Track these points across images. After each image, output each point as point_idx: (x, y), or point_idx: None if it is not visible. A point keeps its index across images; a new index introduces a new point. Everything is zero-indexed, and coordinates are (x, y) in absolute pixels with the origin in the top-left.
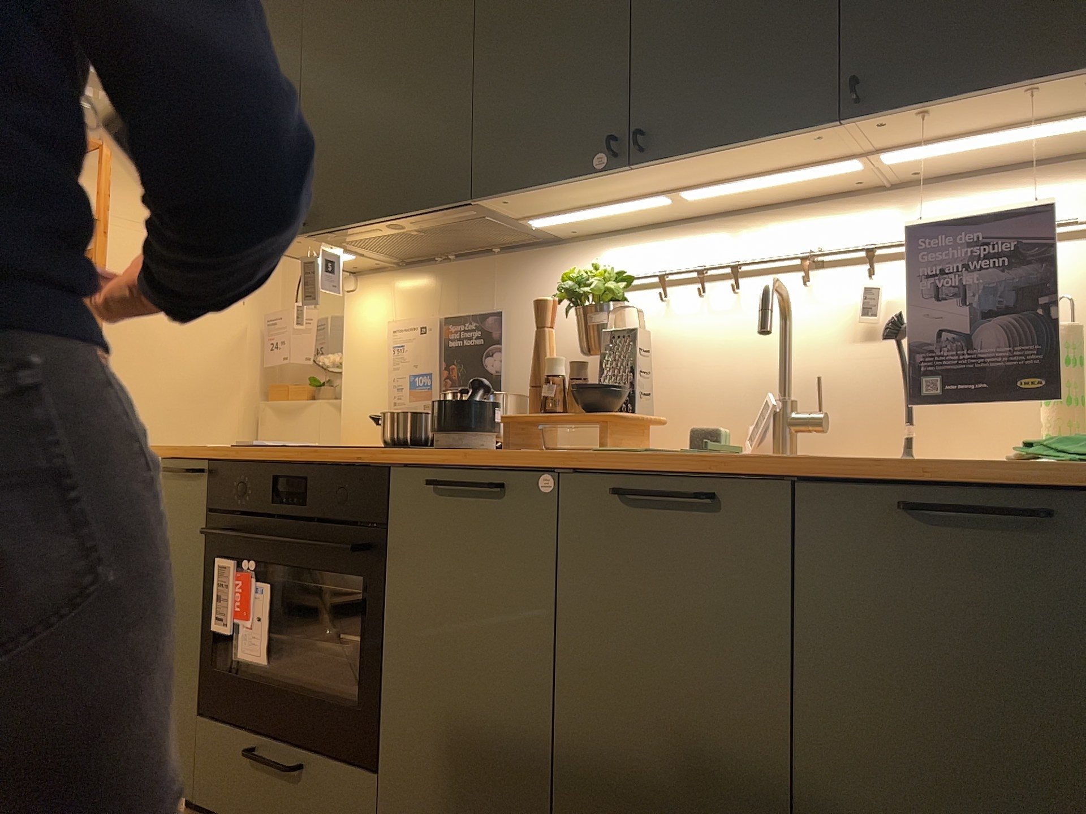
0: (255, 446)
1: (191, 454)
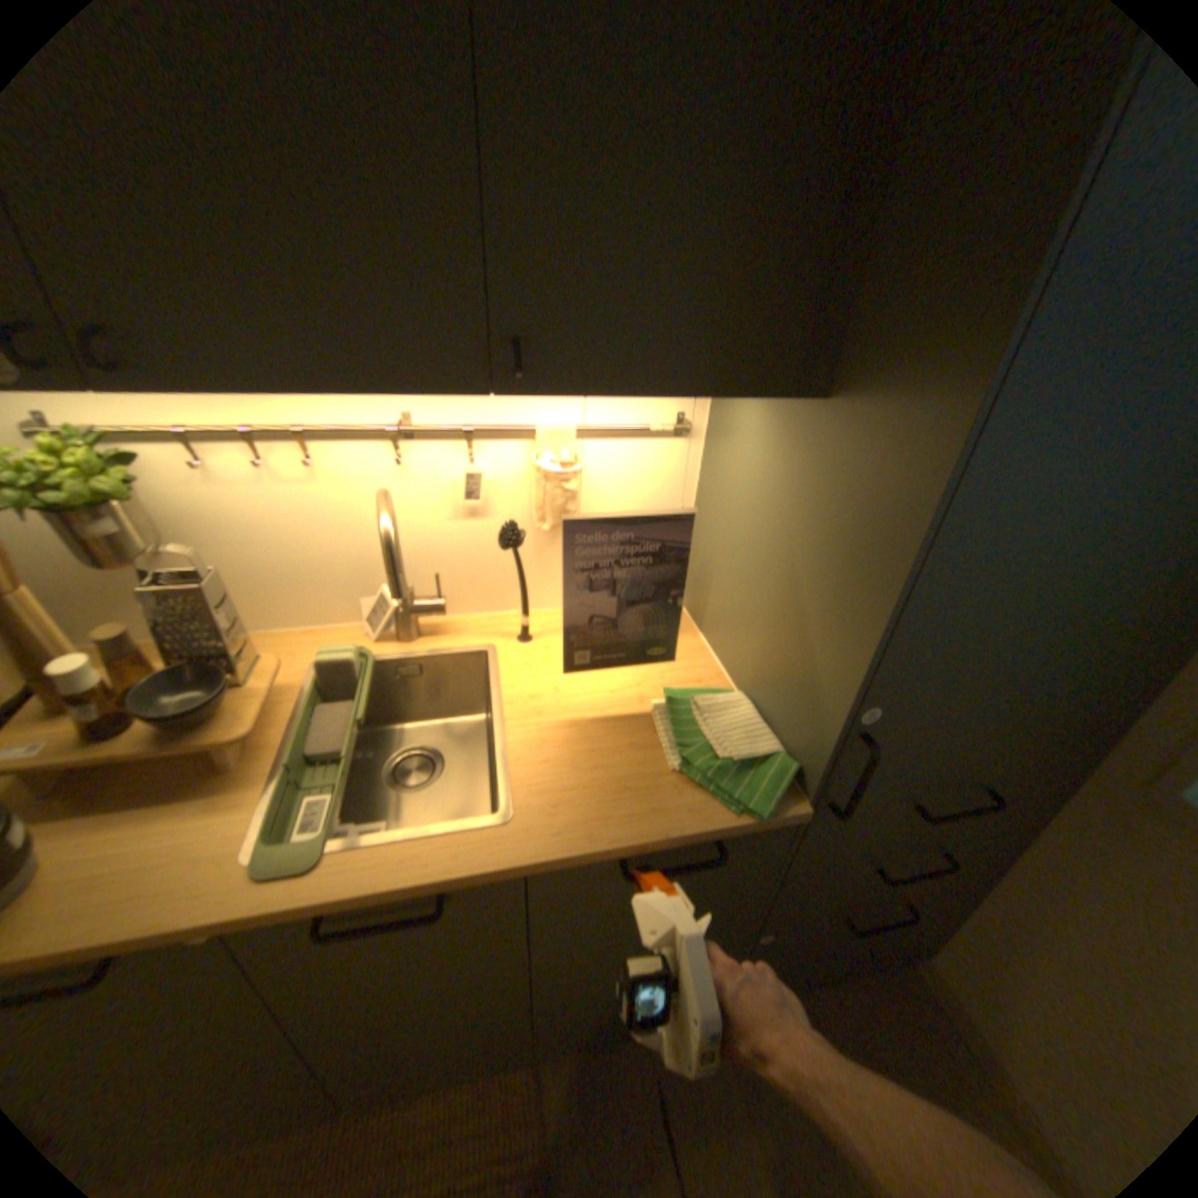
0: None
1: None
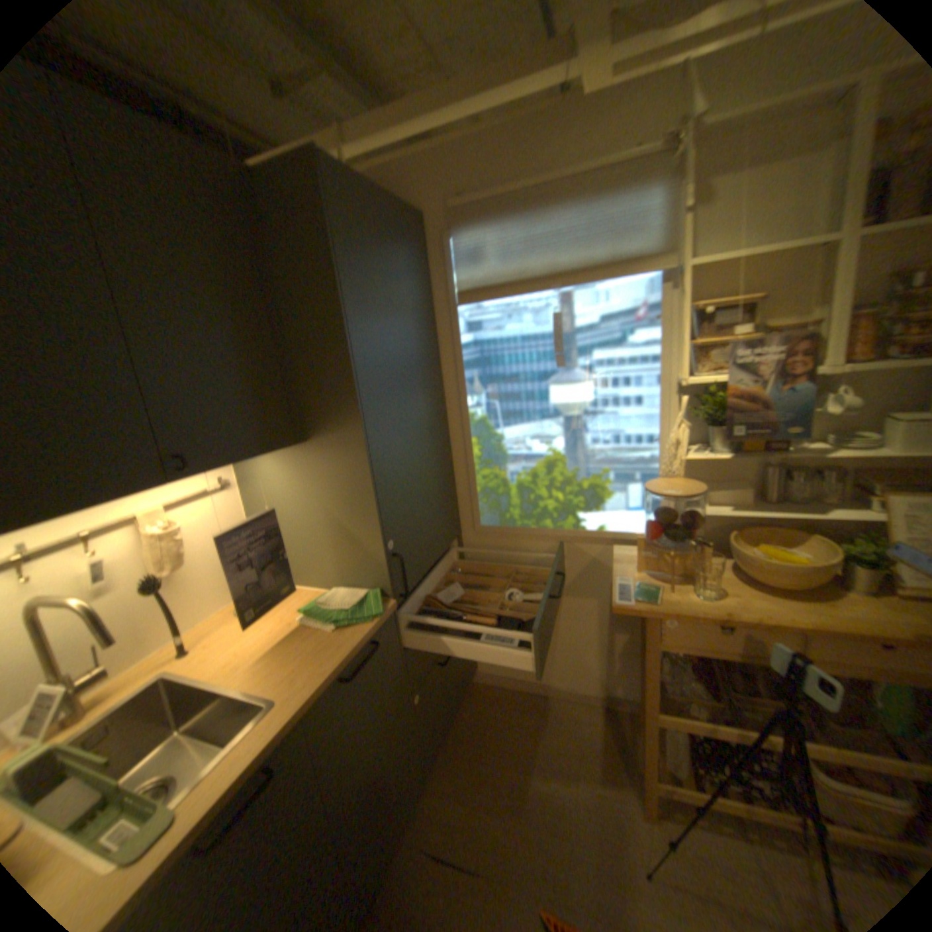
0: None
1: None
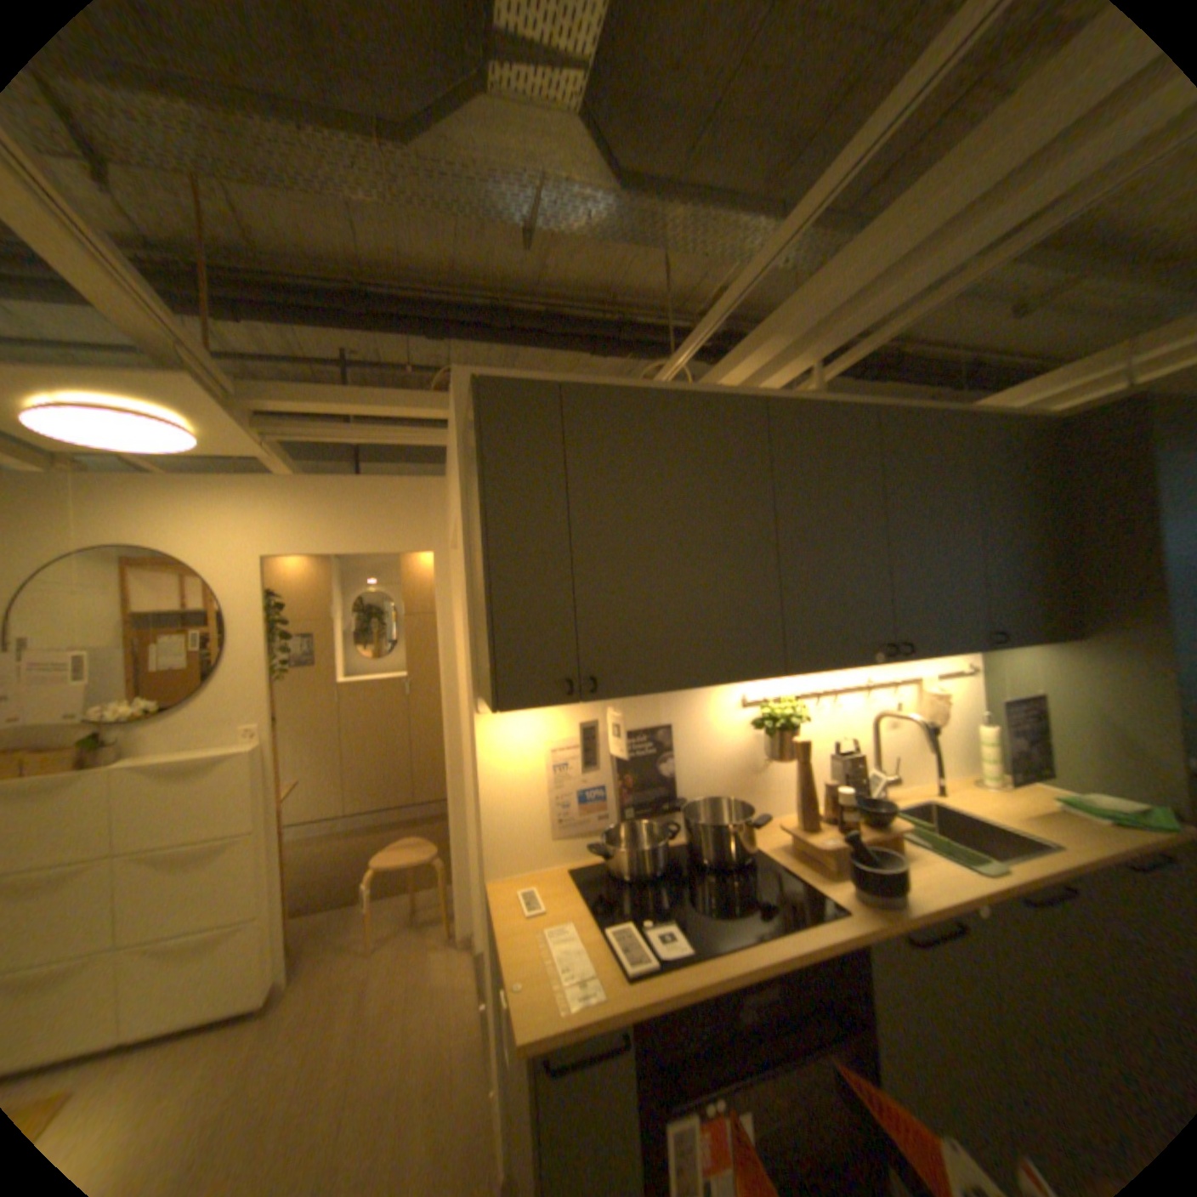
0: (668, 970)
1: (608, 1025)
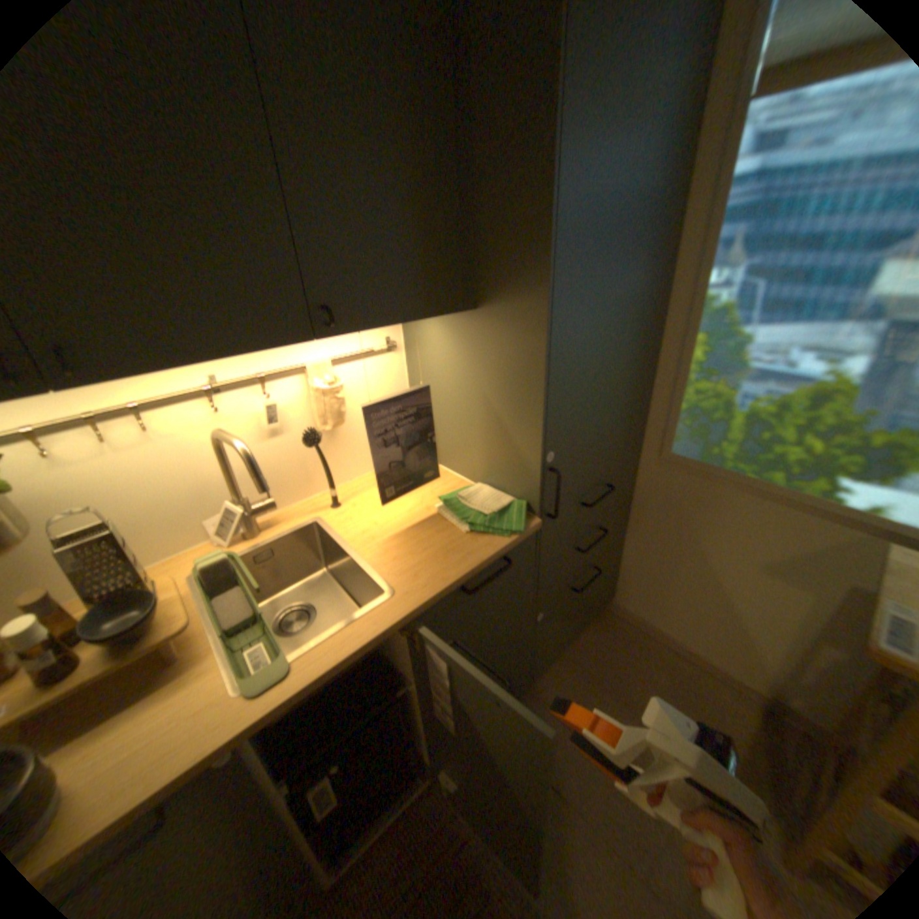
0: None
1: None
